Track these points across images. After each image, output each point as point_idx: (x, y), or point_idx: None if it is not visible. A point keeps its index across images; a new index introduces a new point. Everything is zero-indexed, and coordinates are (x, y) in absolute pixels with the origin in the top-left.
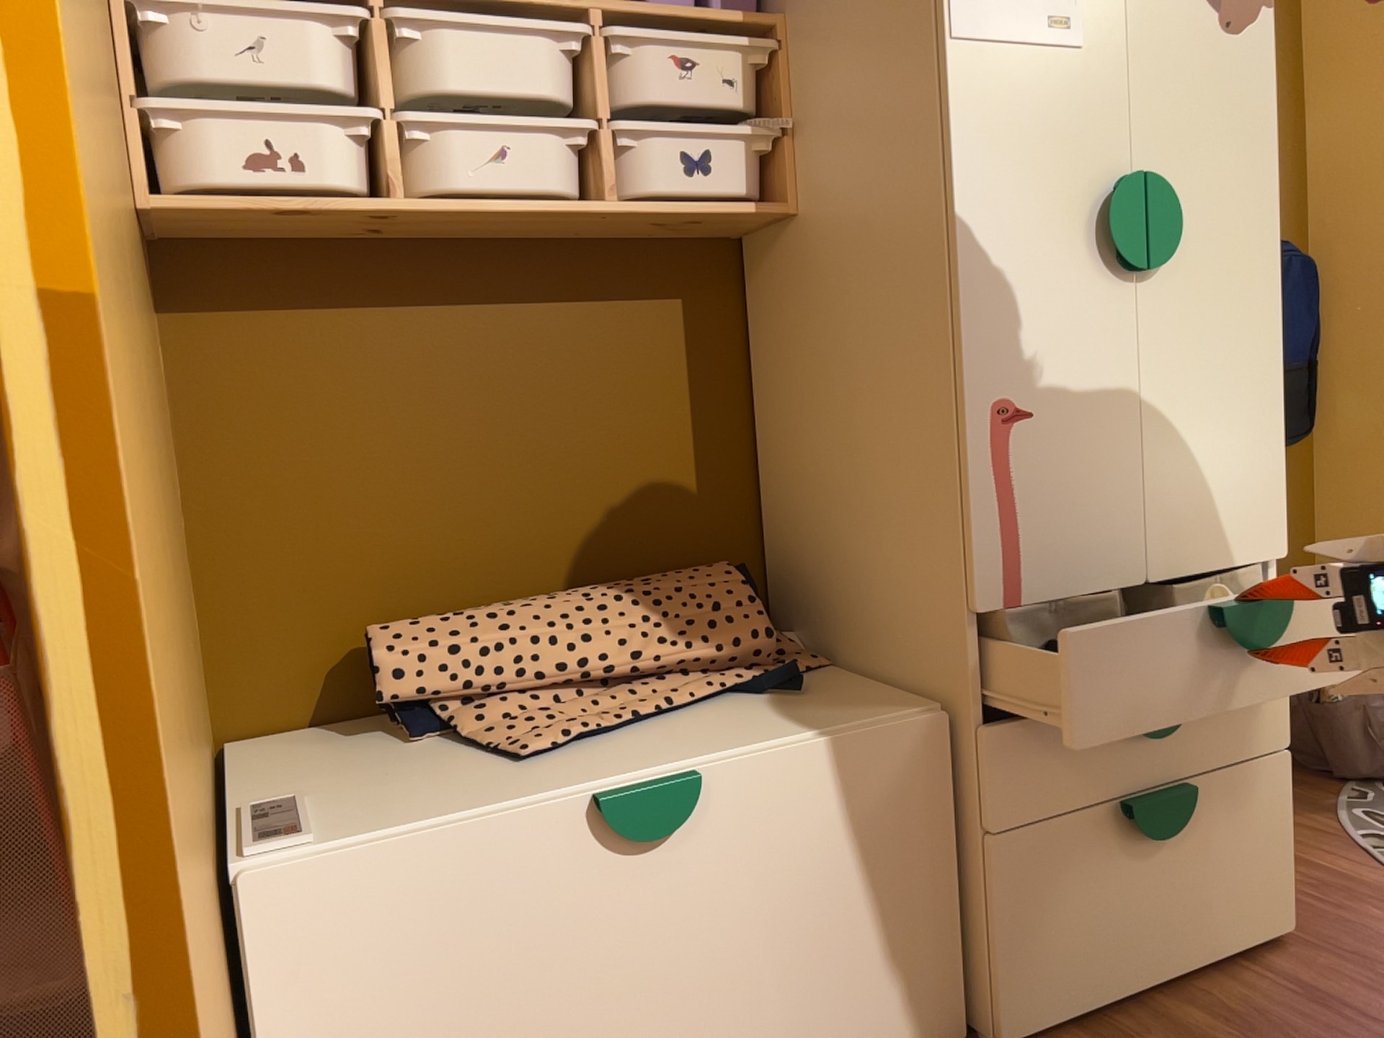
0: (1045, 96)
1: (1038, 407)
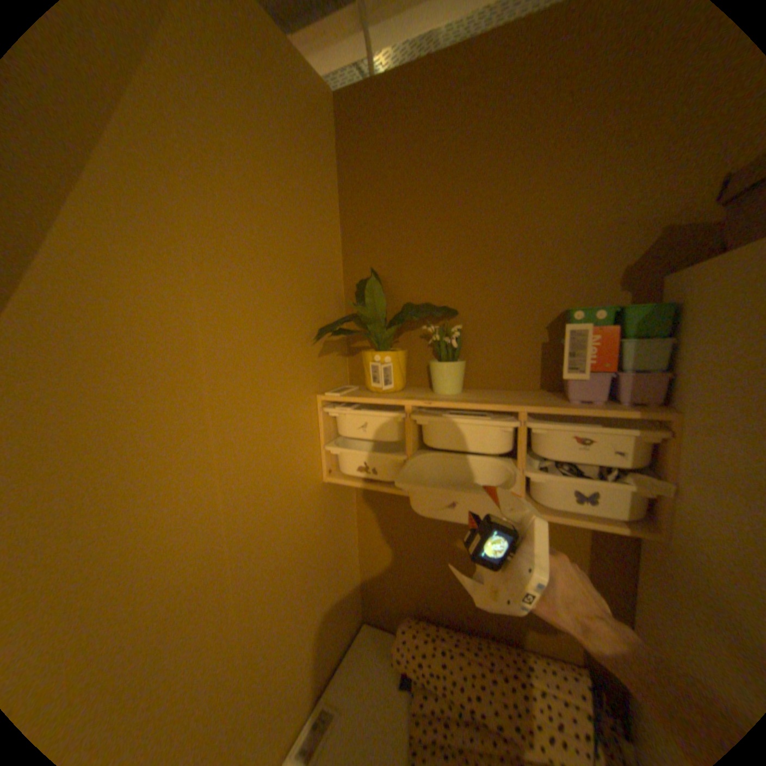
0: None
1: None
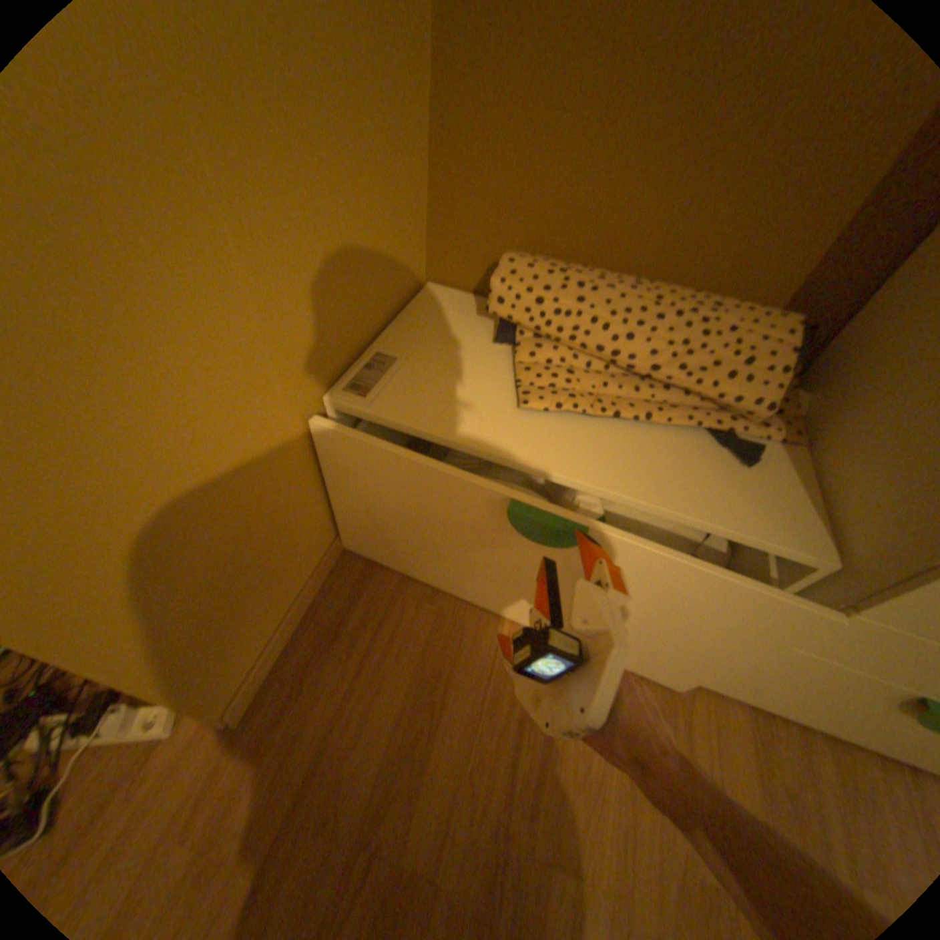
0: None
1: None
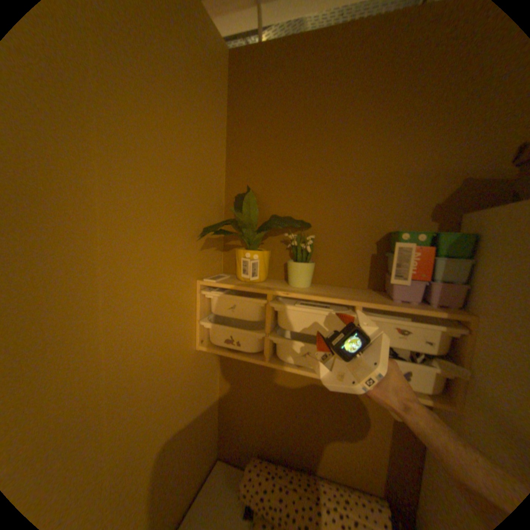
0: None
1: None
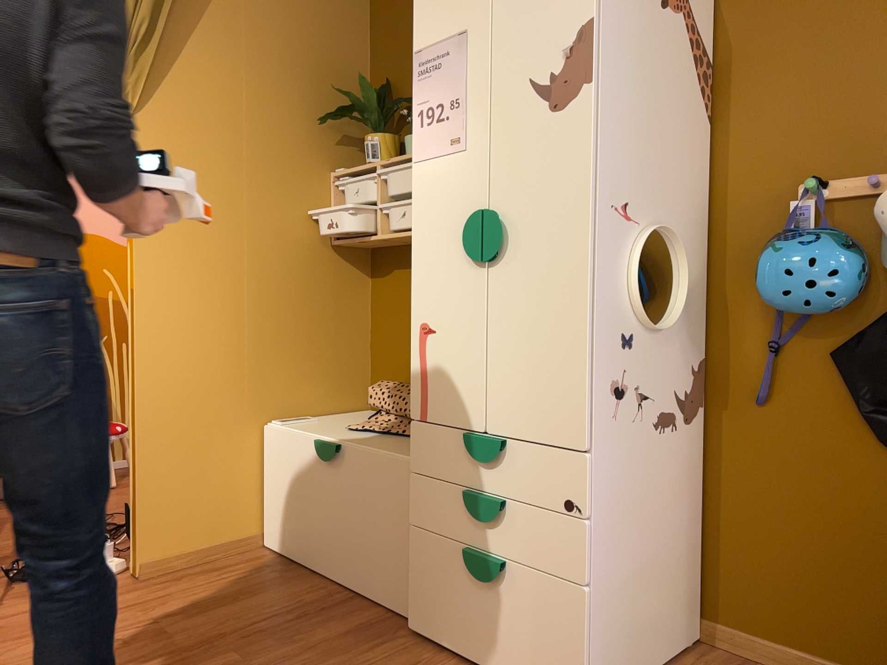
0: (448, 177)
1: (437, 327)
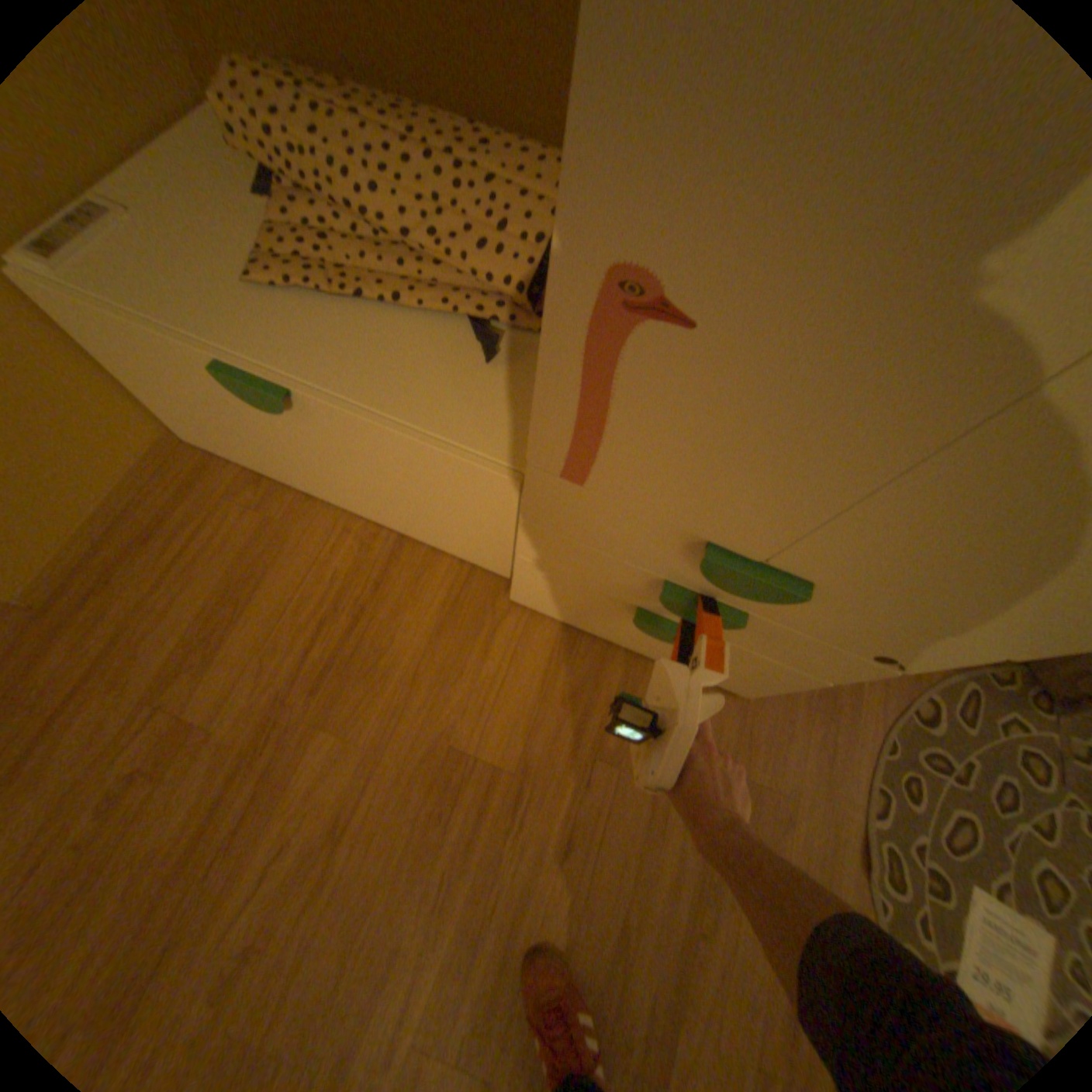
0: None
1: (713, 314)
